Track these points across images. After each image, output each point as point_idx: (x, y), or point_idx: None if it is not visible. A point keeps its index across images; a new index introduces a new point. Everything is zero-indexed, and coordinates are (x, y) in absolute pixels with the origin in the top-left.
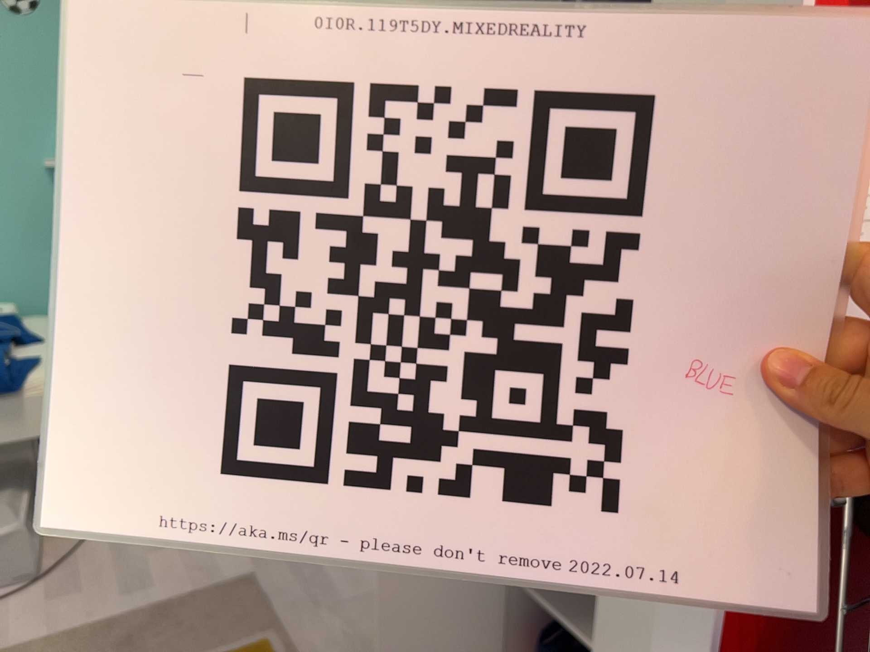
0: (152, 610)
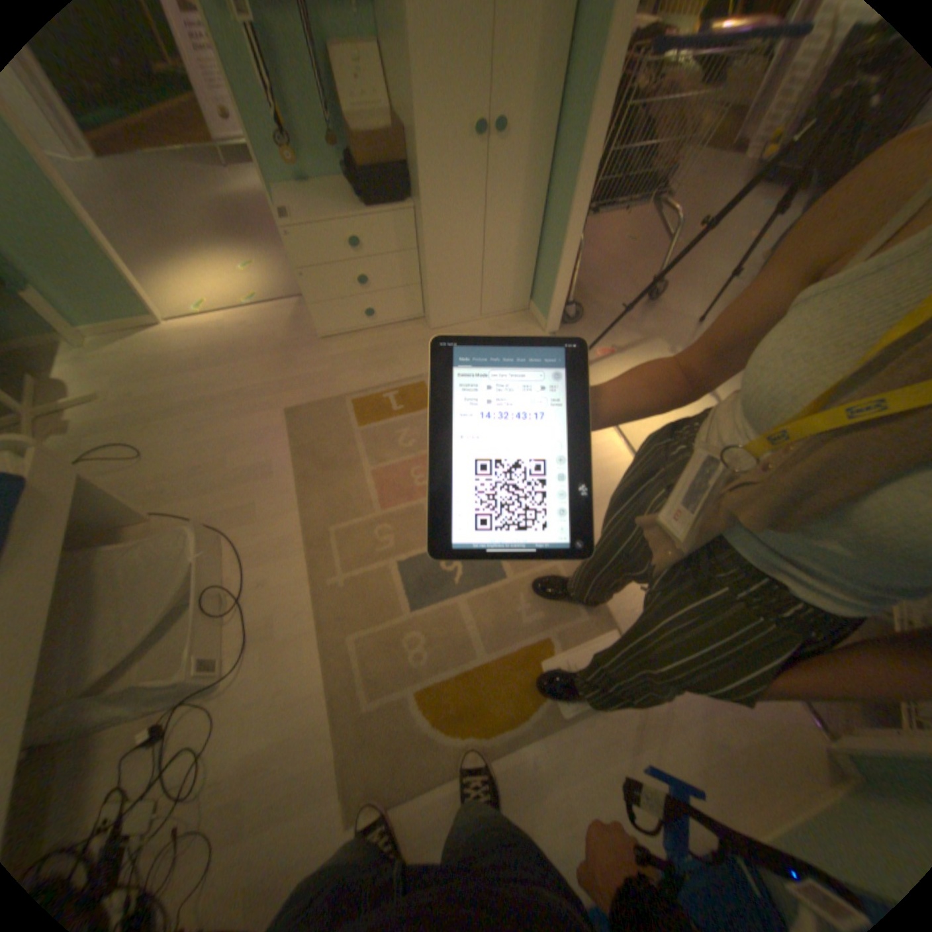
0: (296, 456)
